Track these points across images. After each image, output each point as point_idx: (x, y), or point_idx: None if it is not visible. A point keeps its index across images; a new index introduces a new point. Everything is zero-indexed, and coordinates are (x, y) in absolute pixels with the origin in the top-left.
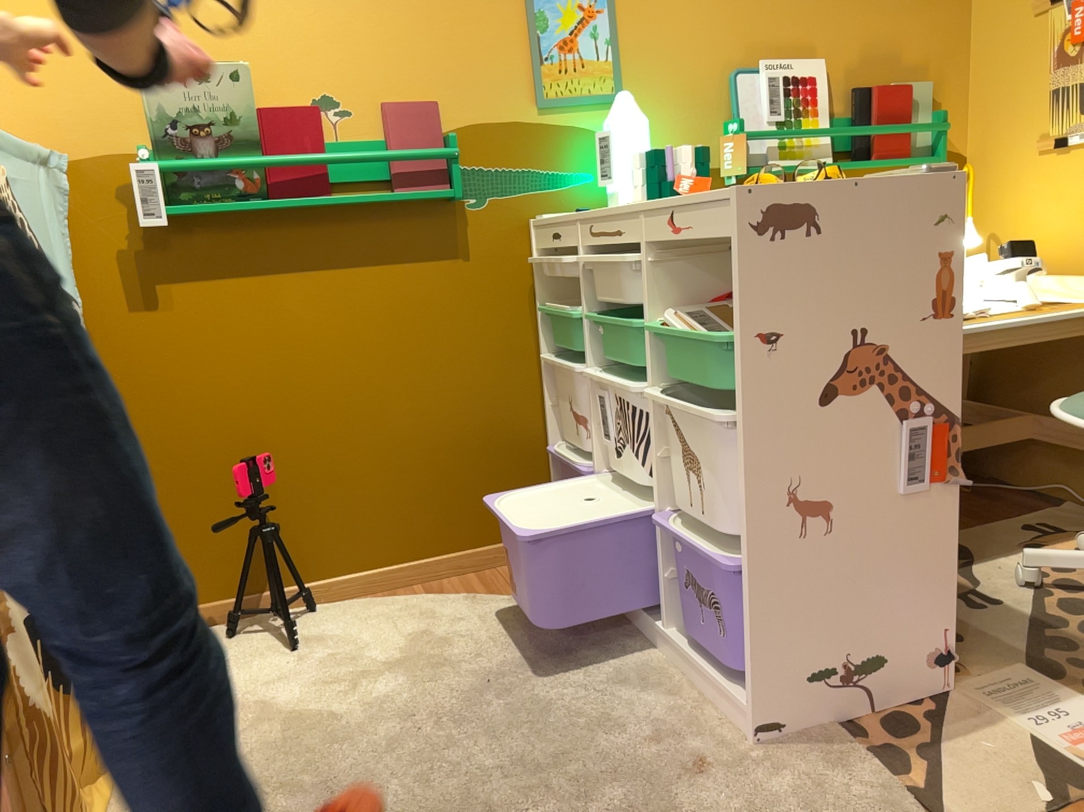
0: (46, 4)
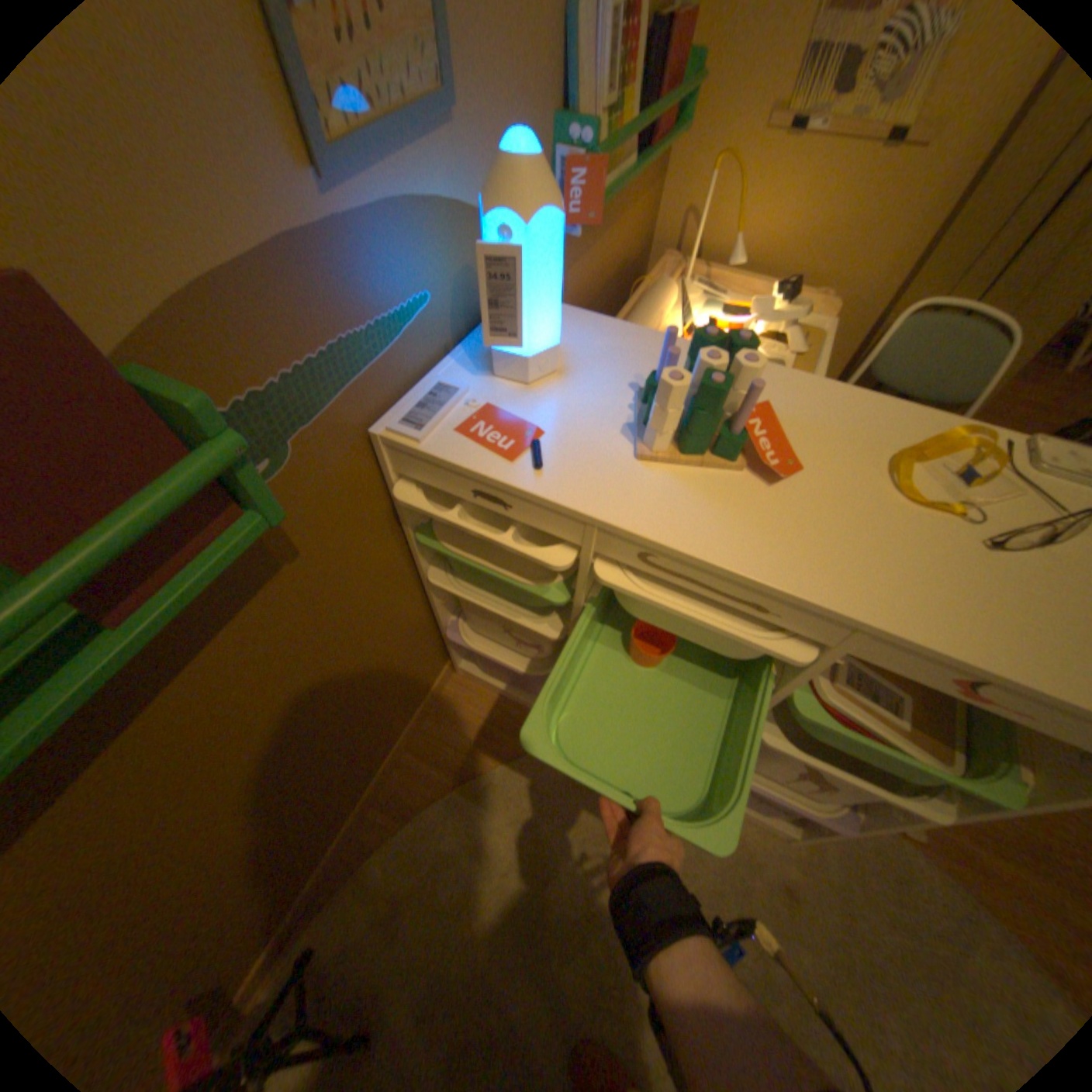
0: None
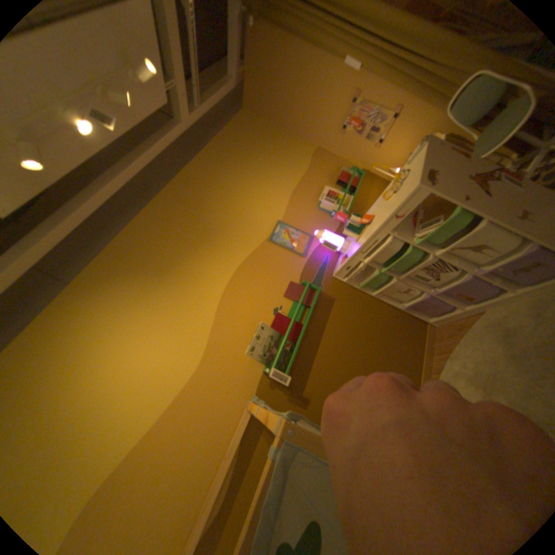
0: (208, 372)
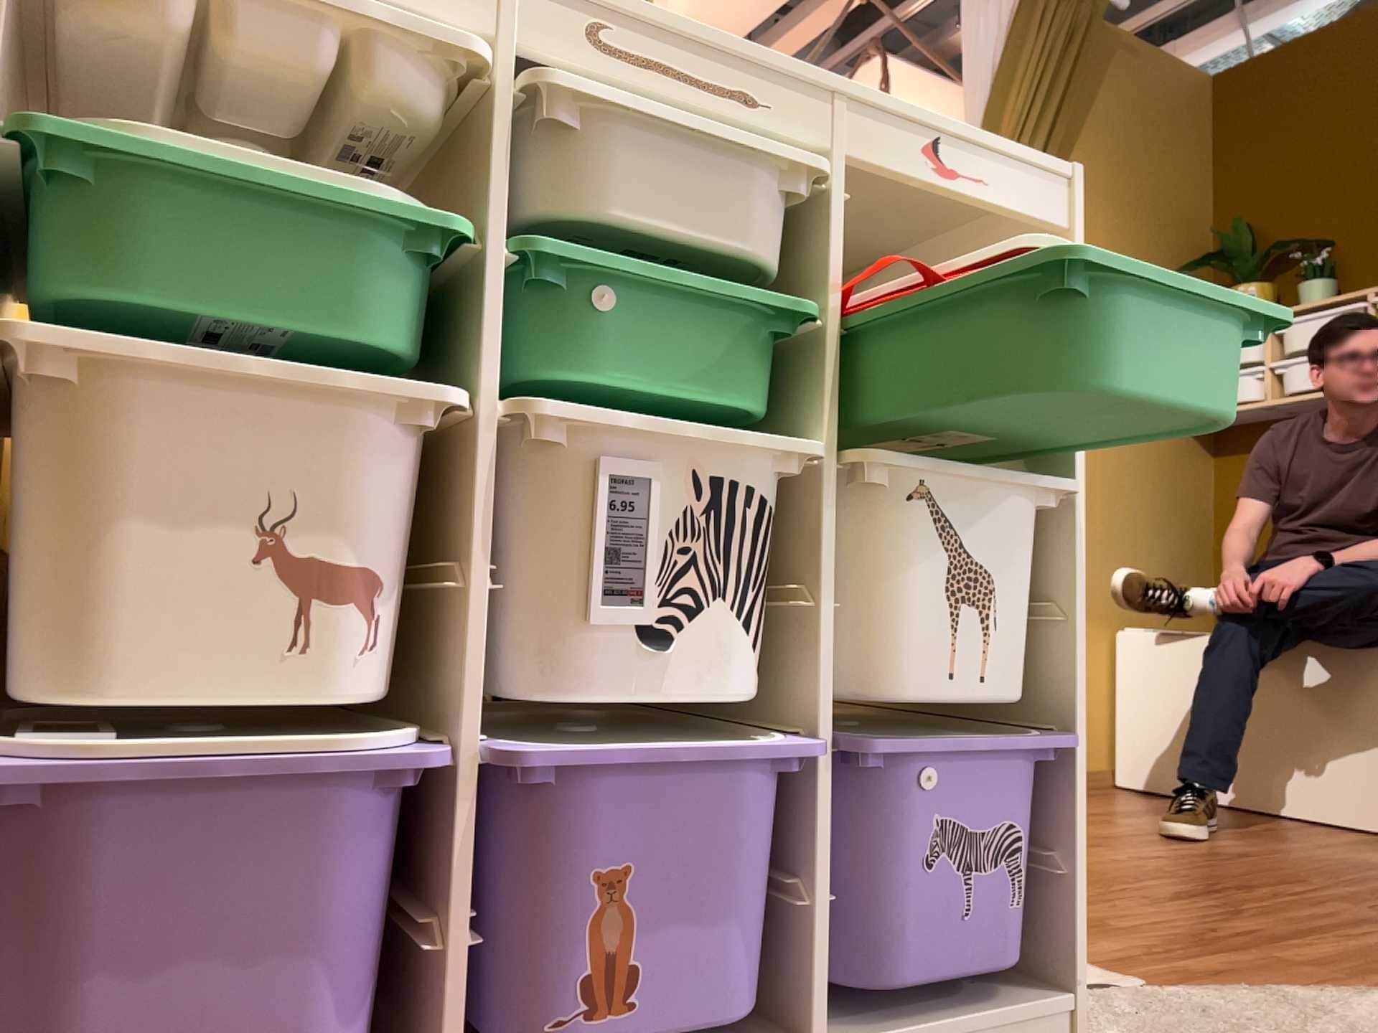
0: None
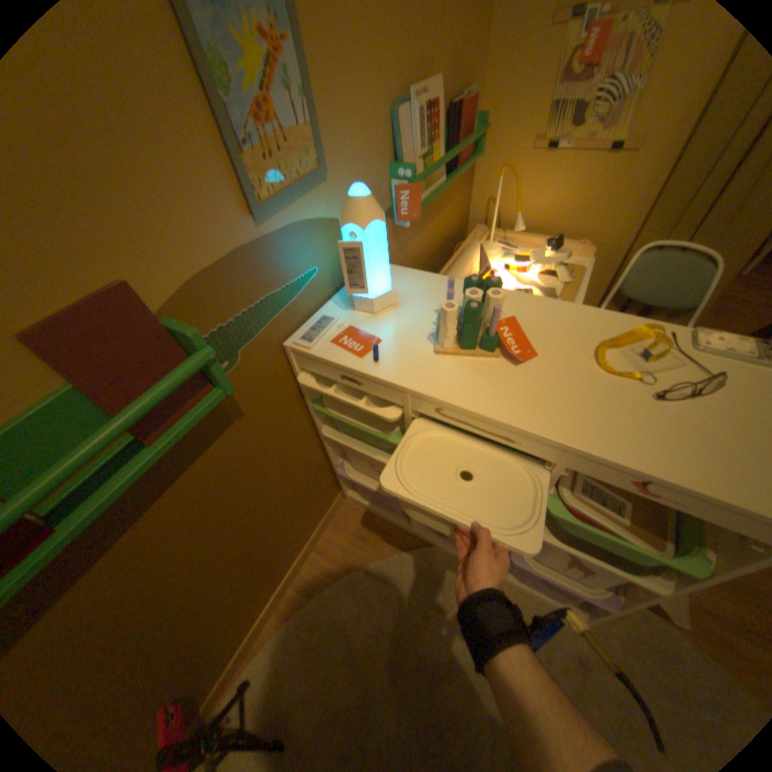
0: None
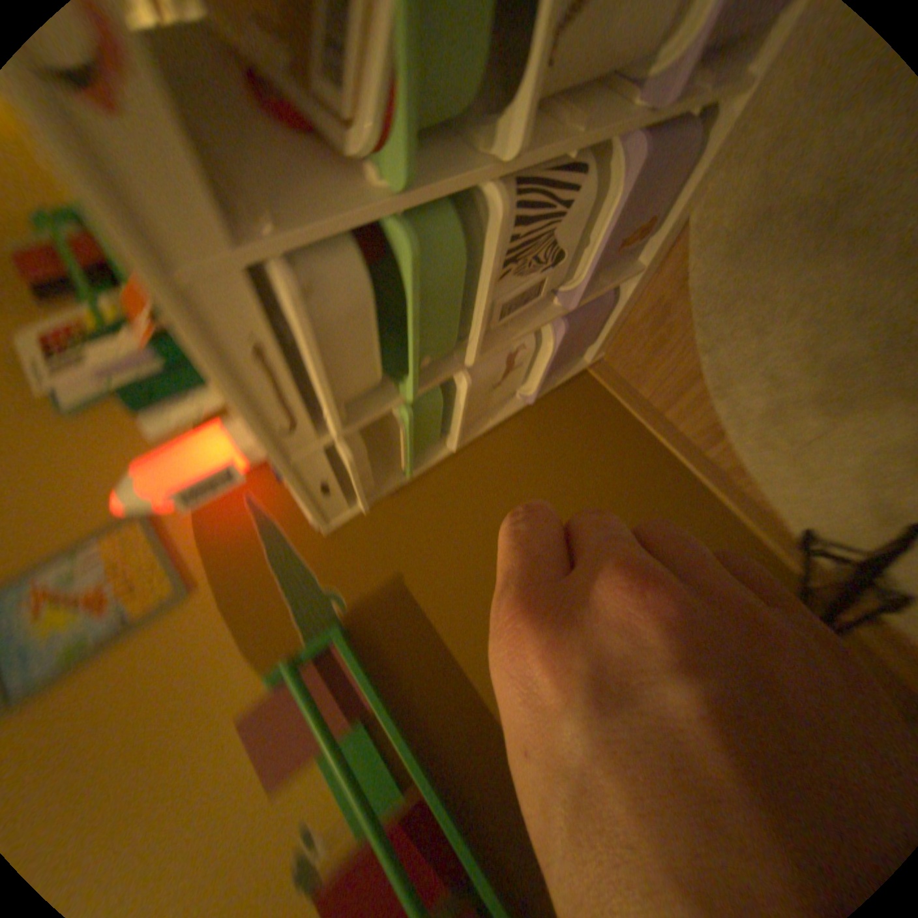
0: None
